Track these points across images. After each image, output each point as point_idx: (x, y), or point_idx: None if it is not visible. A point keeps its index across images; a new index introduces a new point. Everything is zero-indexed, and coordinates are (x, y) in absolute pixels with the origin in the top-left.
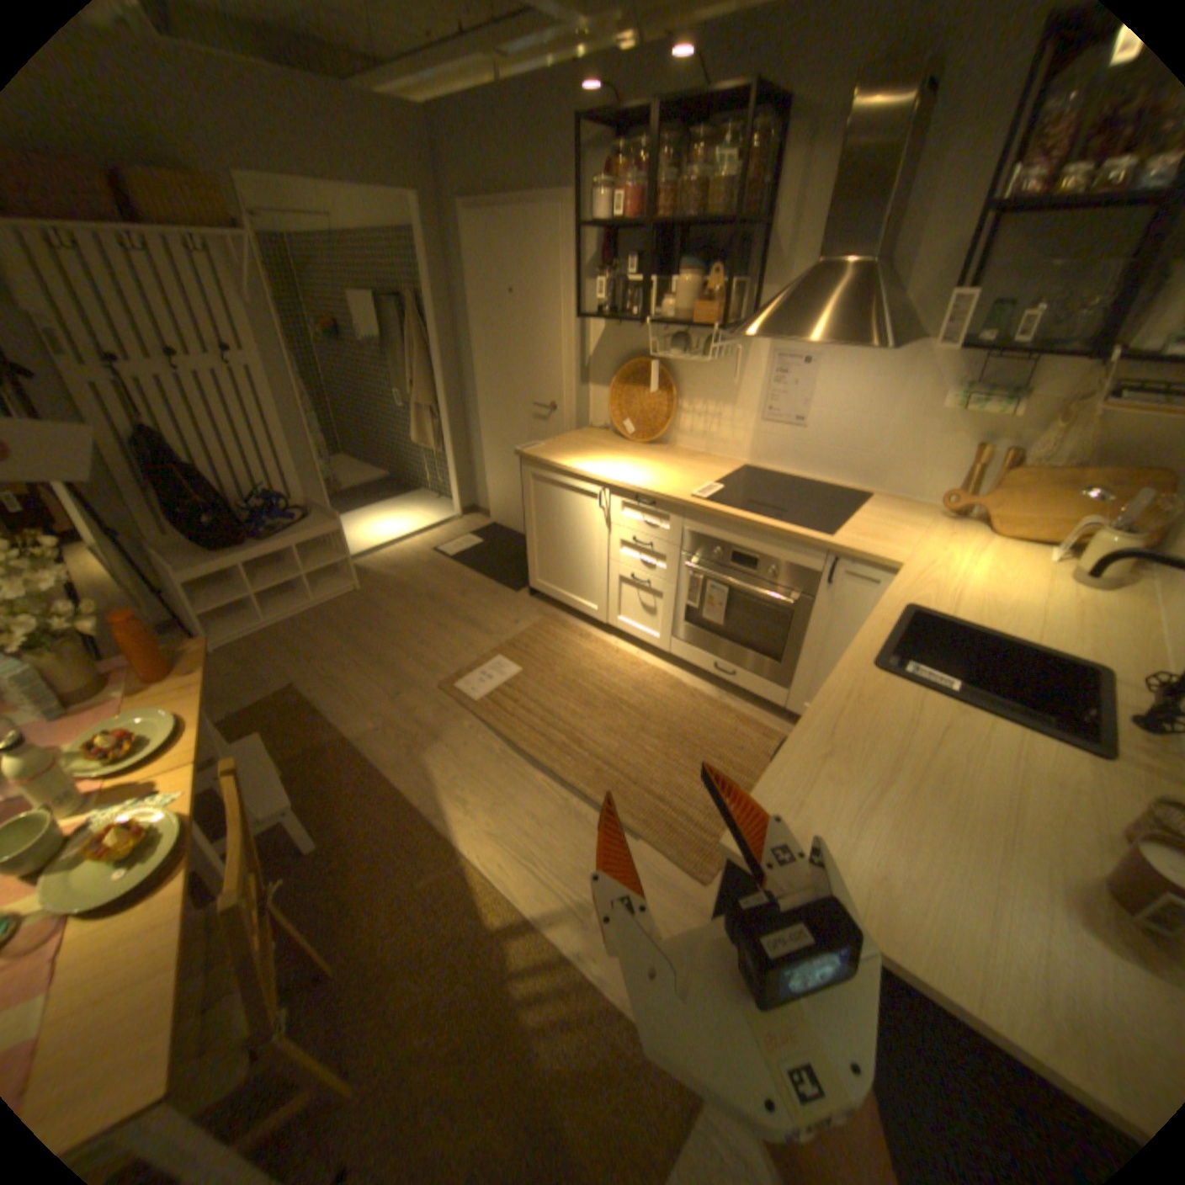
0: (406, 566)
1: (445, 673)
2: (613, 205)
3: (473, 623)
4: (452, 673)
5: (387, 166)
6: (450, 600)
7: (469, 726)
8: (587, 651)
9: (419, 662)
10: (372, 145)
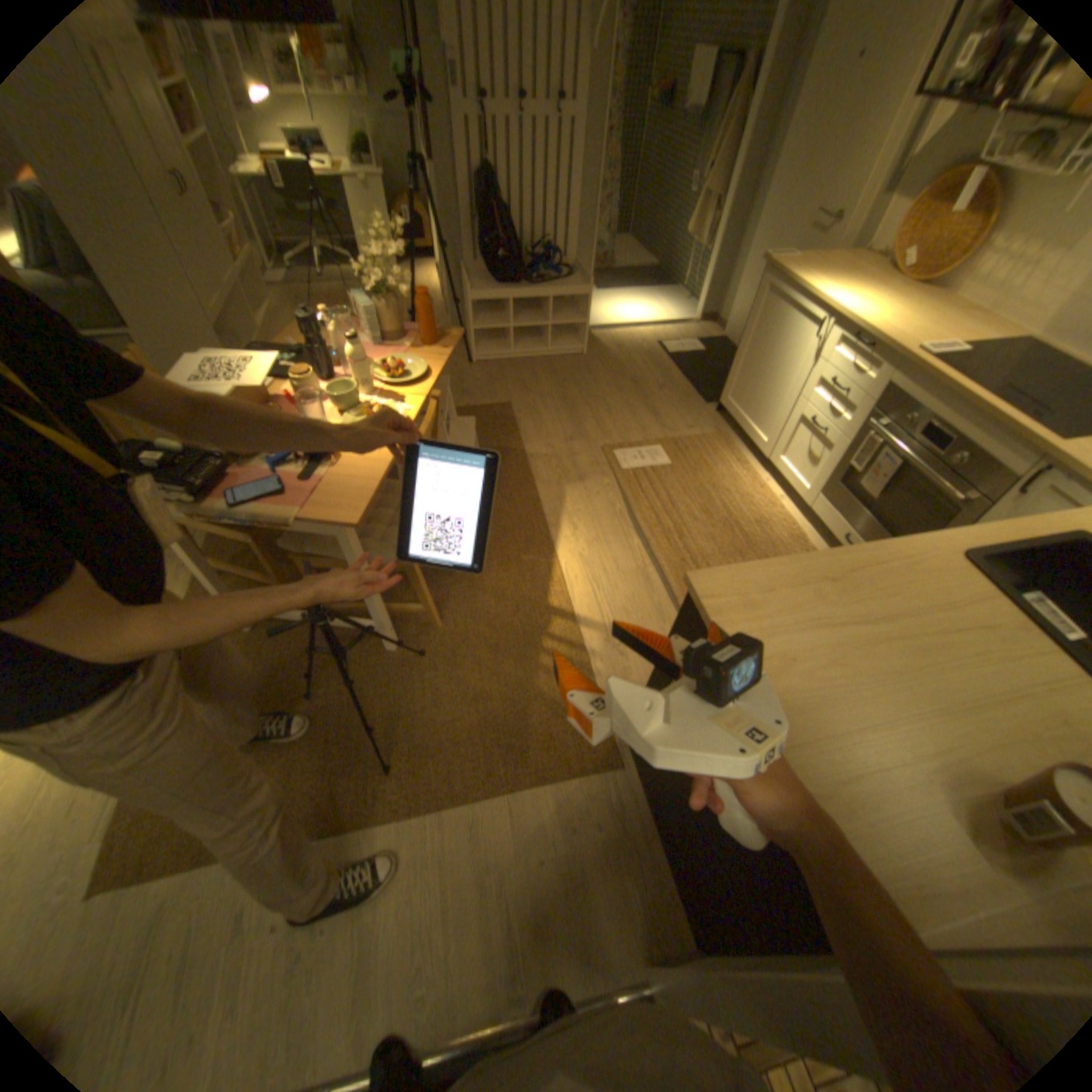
0: (628, 350)
1: (611, 441)
2: None
3: (653, 414)
4: (615, 444)
5: None
6: (646, 389)
7: (606, 485)
8: (733, 476)
9: (597, 425)
10: None
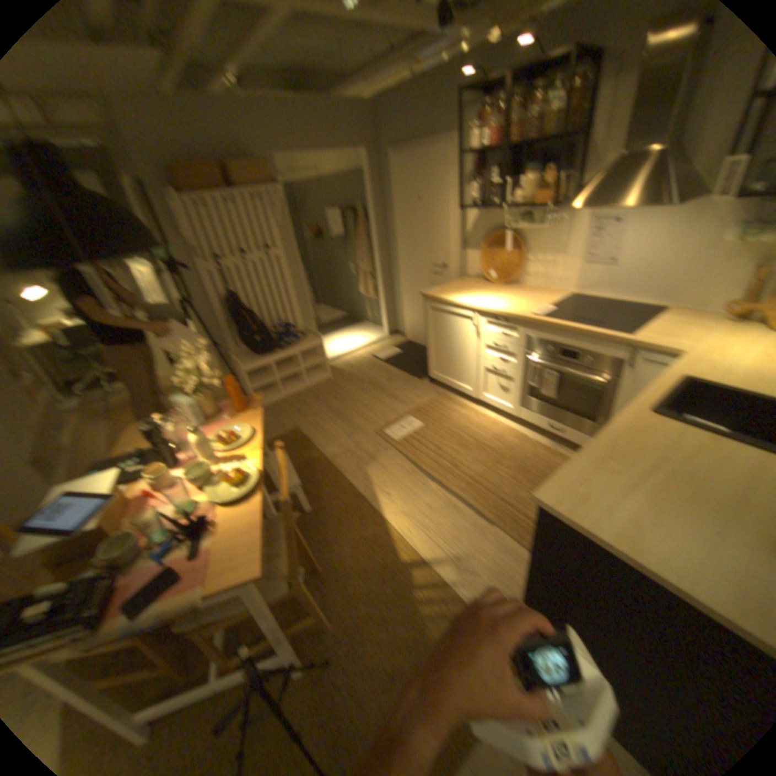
0: (358, 367)
1: (380, 426)
2: (483, 139)
3: (396, 399)
4: (383, 426)
5: (351, 138)
6: (383, 386)
7: (393, 455)
8: (465, 416)
9: (365, 419)
10: (343, 128)
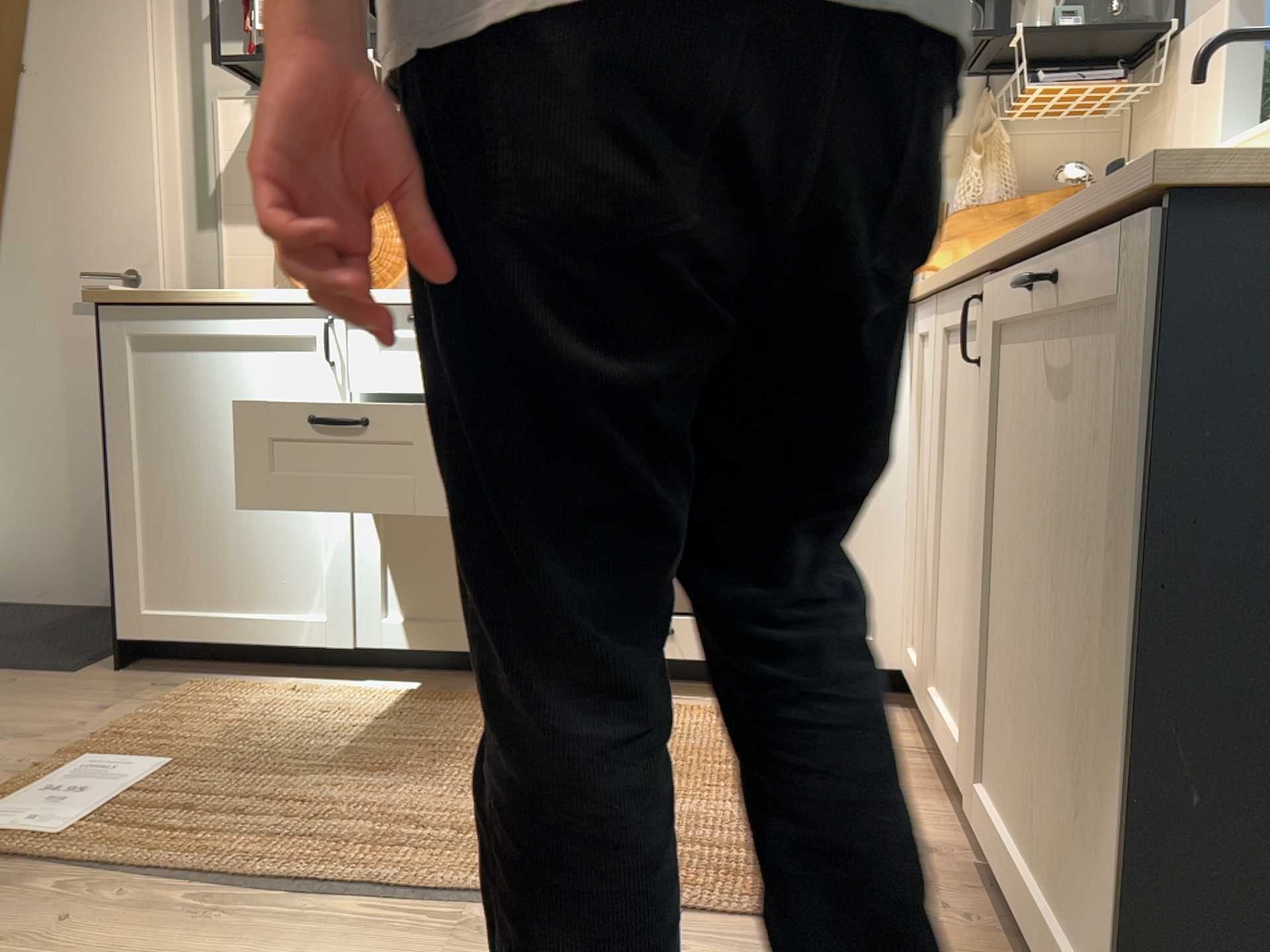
0: None
1: None
2: None
3: None
4: None
5: None
6: None
7: (59, 897)
8: (329, 709)
9: None
10: None
